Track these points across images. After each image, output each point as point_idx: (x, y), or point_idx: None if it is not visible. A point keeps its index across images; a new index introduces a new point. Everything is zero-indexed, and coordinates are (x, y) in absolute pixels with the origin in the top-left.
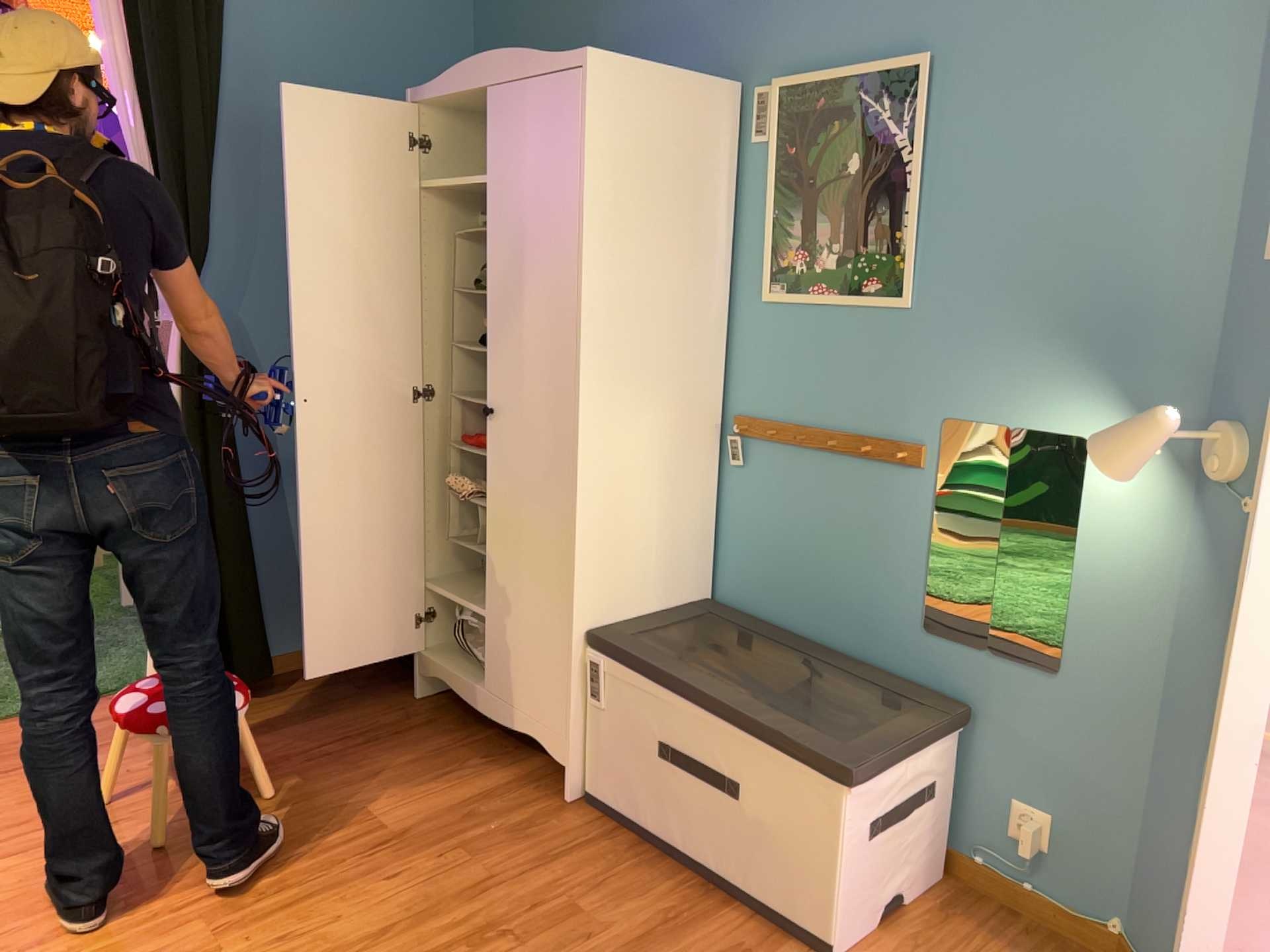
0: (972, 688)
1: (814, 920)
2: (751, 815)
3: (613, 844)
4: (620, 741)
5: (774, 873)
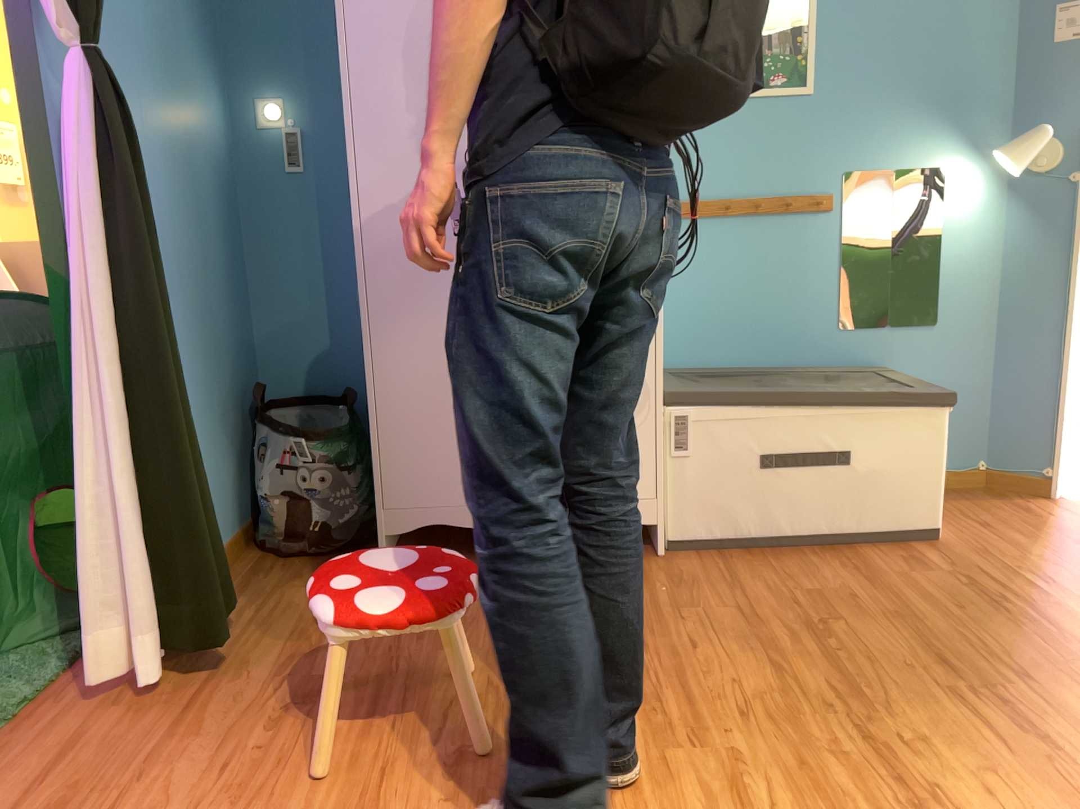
0: (879, 356)
1: (918, 520)
2: (857, 472)
3: (735, 559)
4: (705, 478)
5: (881, 505)
